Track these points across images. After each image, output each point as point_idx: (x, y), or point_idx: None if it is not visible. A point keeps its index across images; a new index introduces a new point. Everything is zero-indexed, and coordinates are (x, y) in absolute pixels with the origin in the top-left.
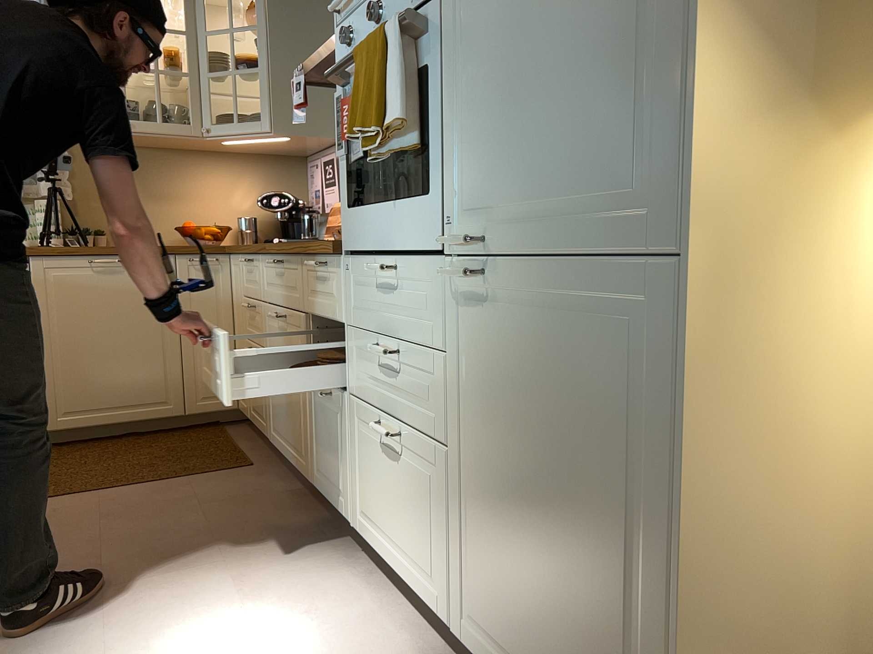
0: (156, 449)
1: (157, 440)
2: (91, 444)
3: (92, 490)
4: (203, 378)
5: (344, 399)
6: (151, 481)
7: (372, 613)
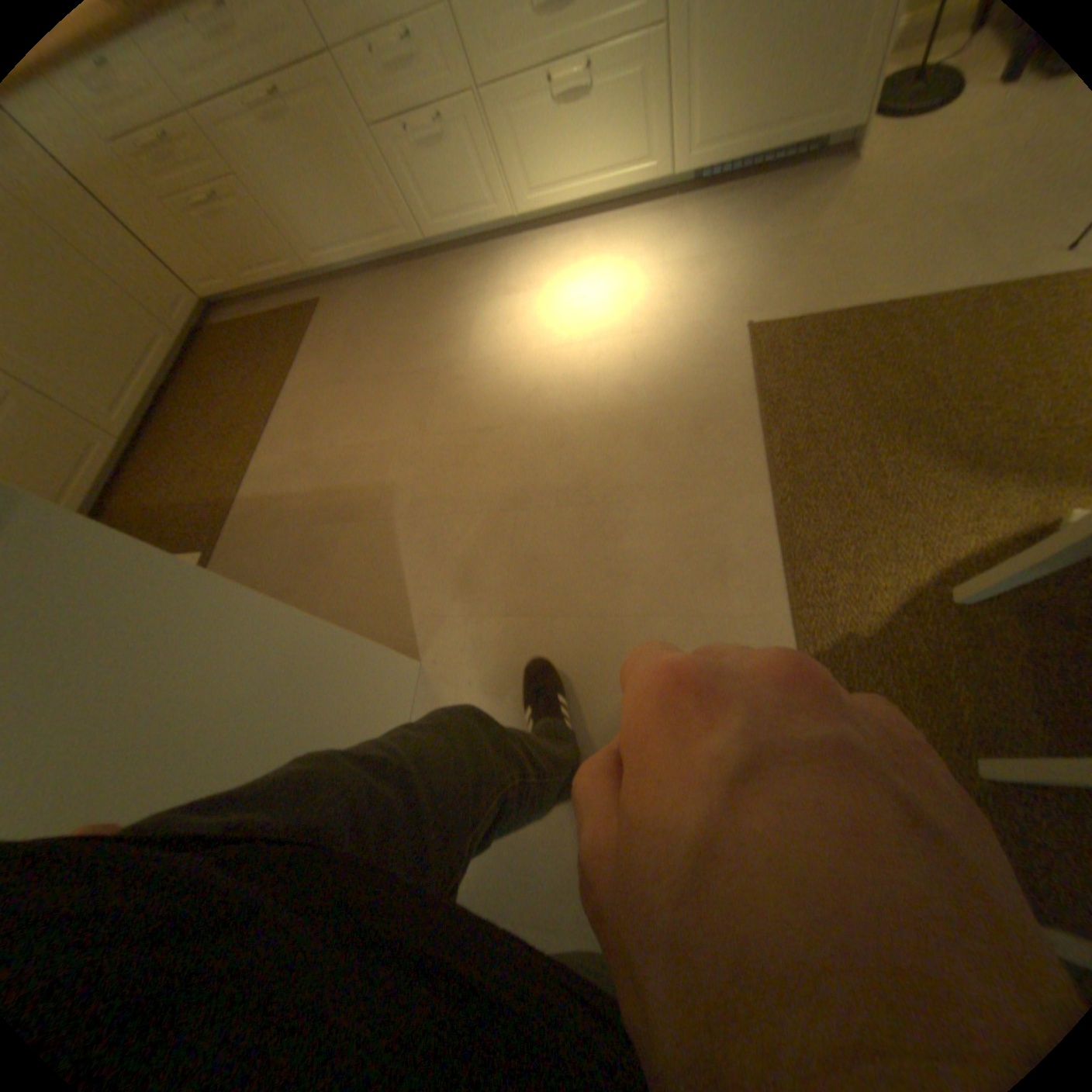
0: (219, 368)
1: (194, 371)
2: (155, 420)
3: (273, 399)
4: (149, 290)
5: (462, 99)
6: (289, 362)
7: (588, 231)
